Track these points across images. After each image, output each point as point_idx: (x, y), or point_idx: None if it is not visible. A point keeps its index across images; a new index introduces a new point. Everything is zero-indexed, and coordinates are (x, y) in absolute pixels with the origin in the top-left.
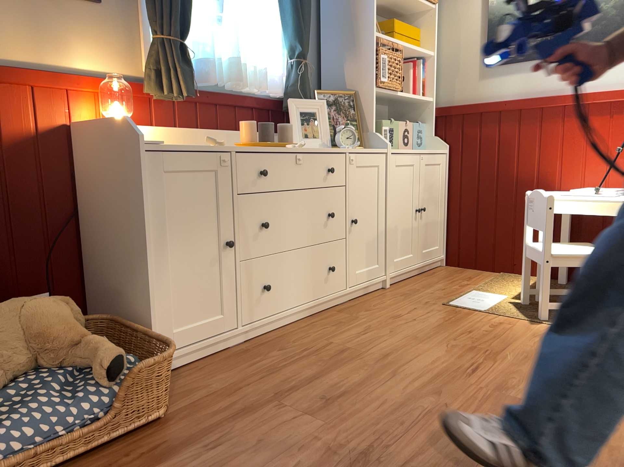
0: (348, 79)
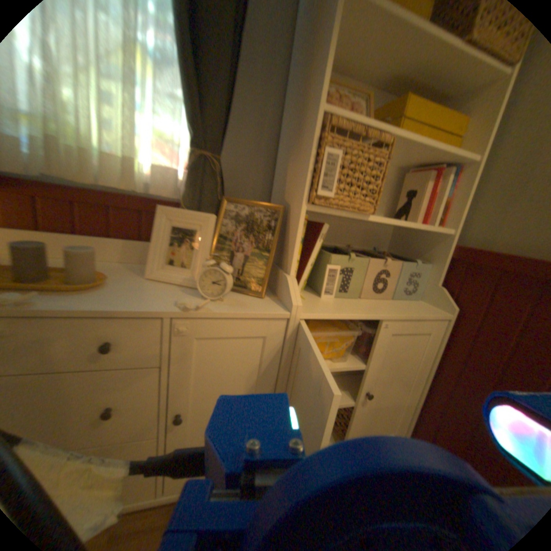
0: (289, 185)
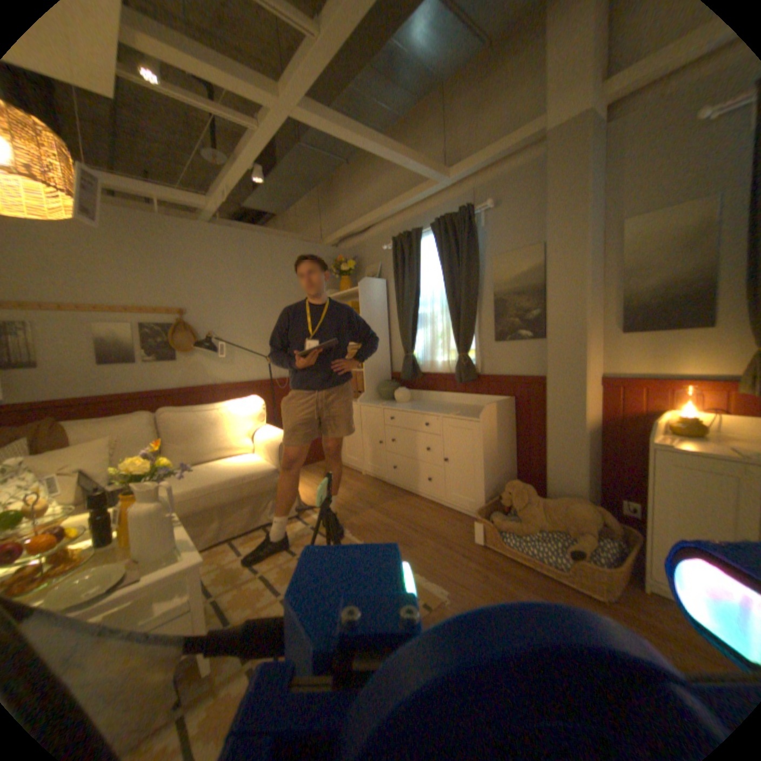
0: None
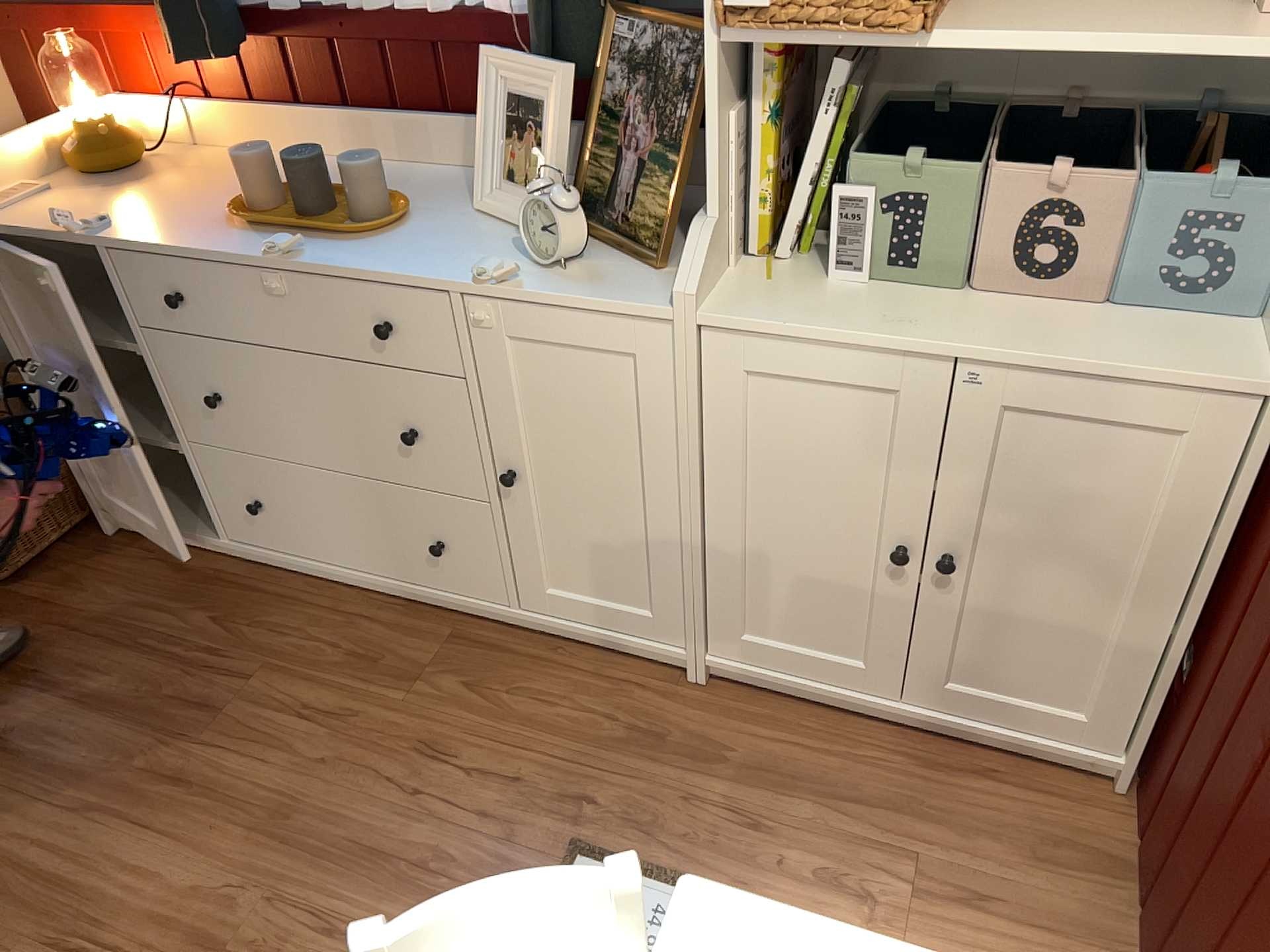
0: None
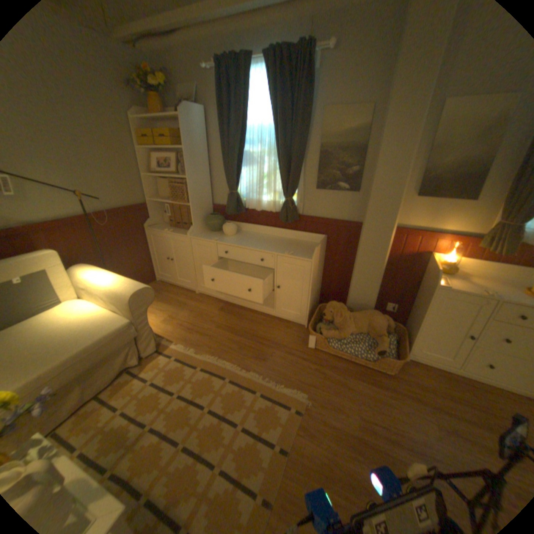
0: None
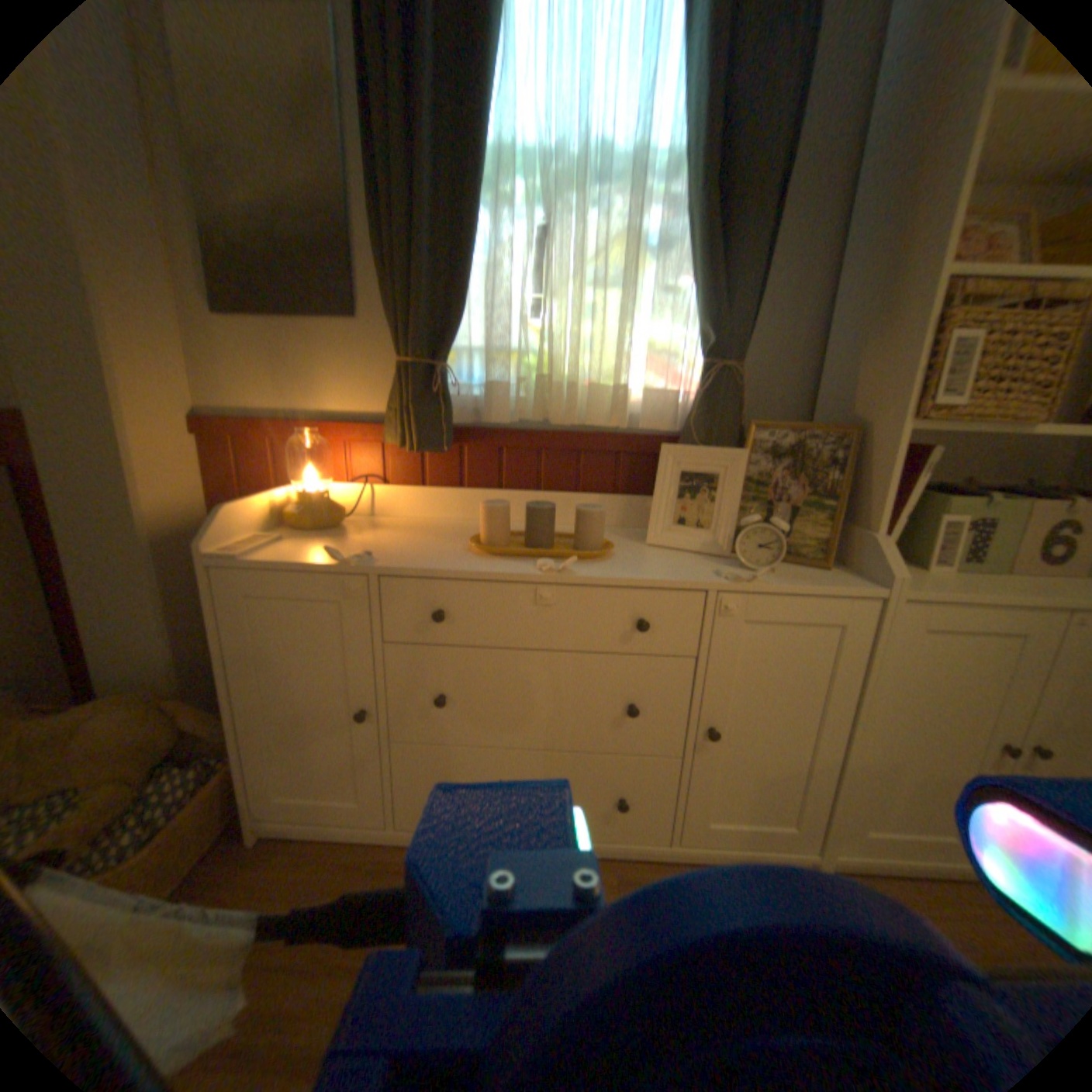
0: (862, 391)
